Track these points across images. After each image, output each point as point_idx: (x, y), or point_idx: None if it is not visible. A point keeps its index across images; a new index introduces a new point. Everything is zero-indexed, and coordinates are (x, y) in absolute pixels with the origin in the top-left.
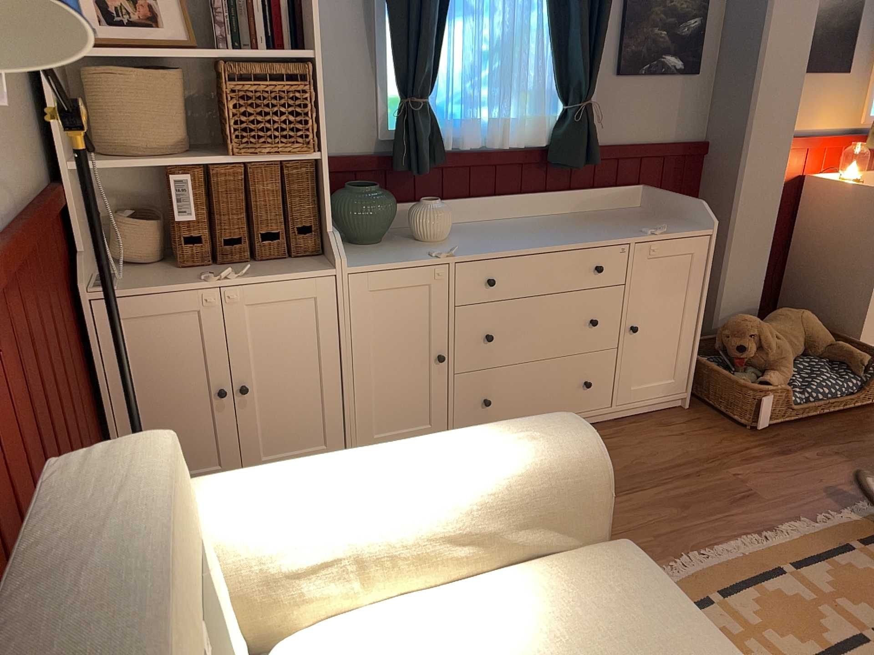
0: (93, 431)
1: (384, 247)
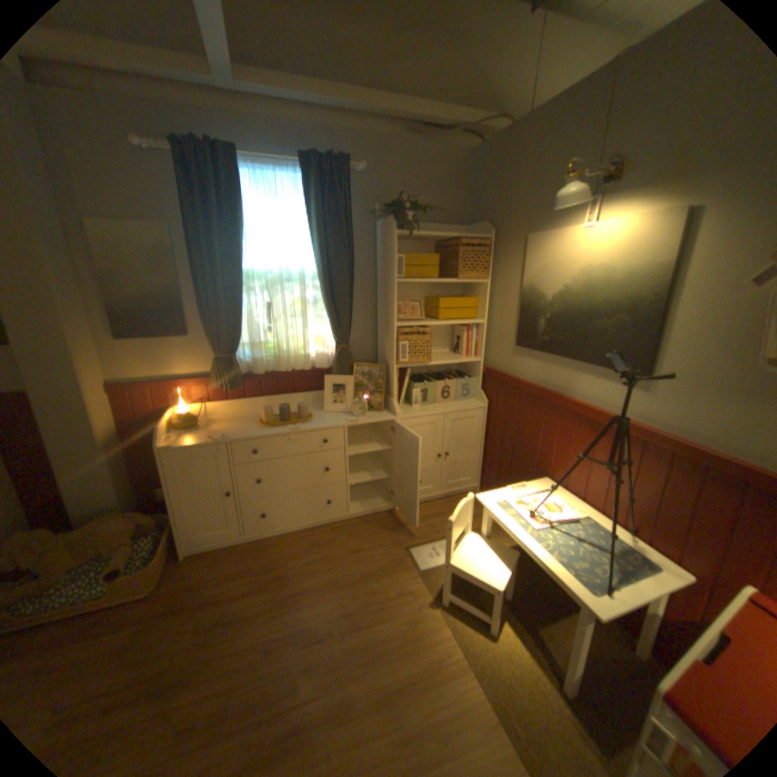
0: None
1: None
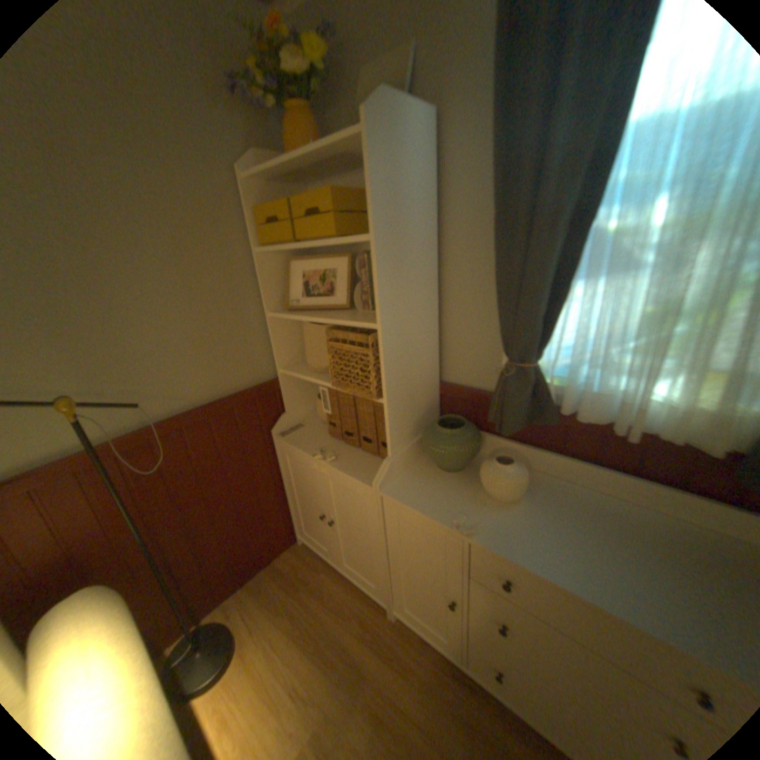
0: (268, 500)
1: (450, 481)
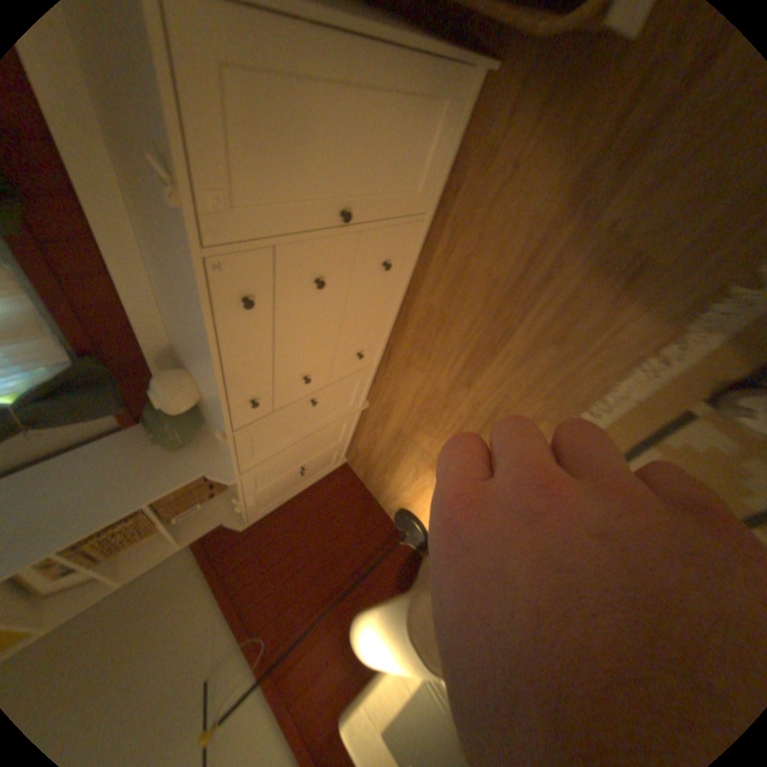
0: (304, 503)
1: (205, 418)
